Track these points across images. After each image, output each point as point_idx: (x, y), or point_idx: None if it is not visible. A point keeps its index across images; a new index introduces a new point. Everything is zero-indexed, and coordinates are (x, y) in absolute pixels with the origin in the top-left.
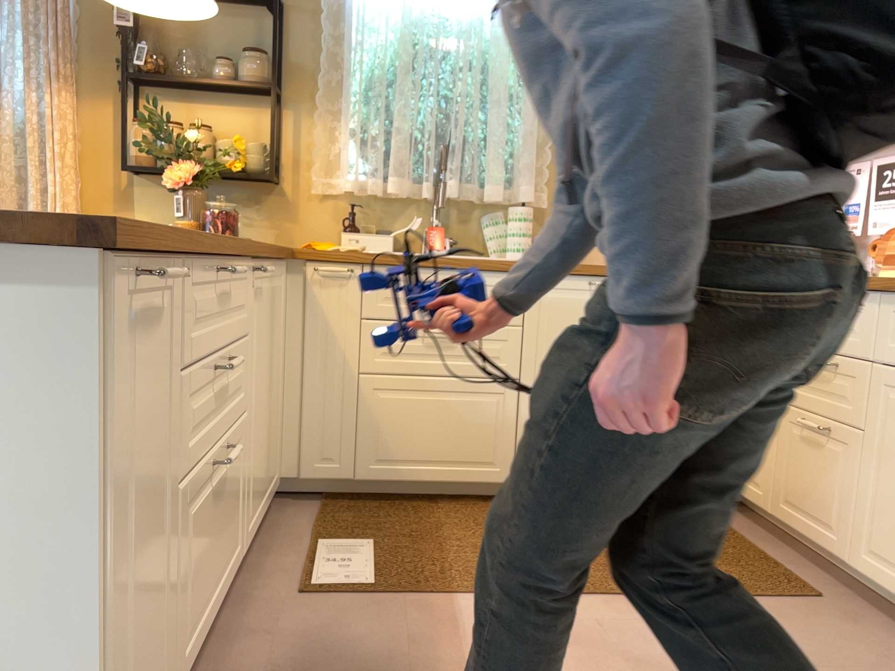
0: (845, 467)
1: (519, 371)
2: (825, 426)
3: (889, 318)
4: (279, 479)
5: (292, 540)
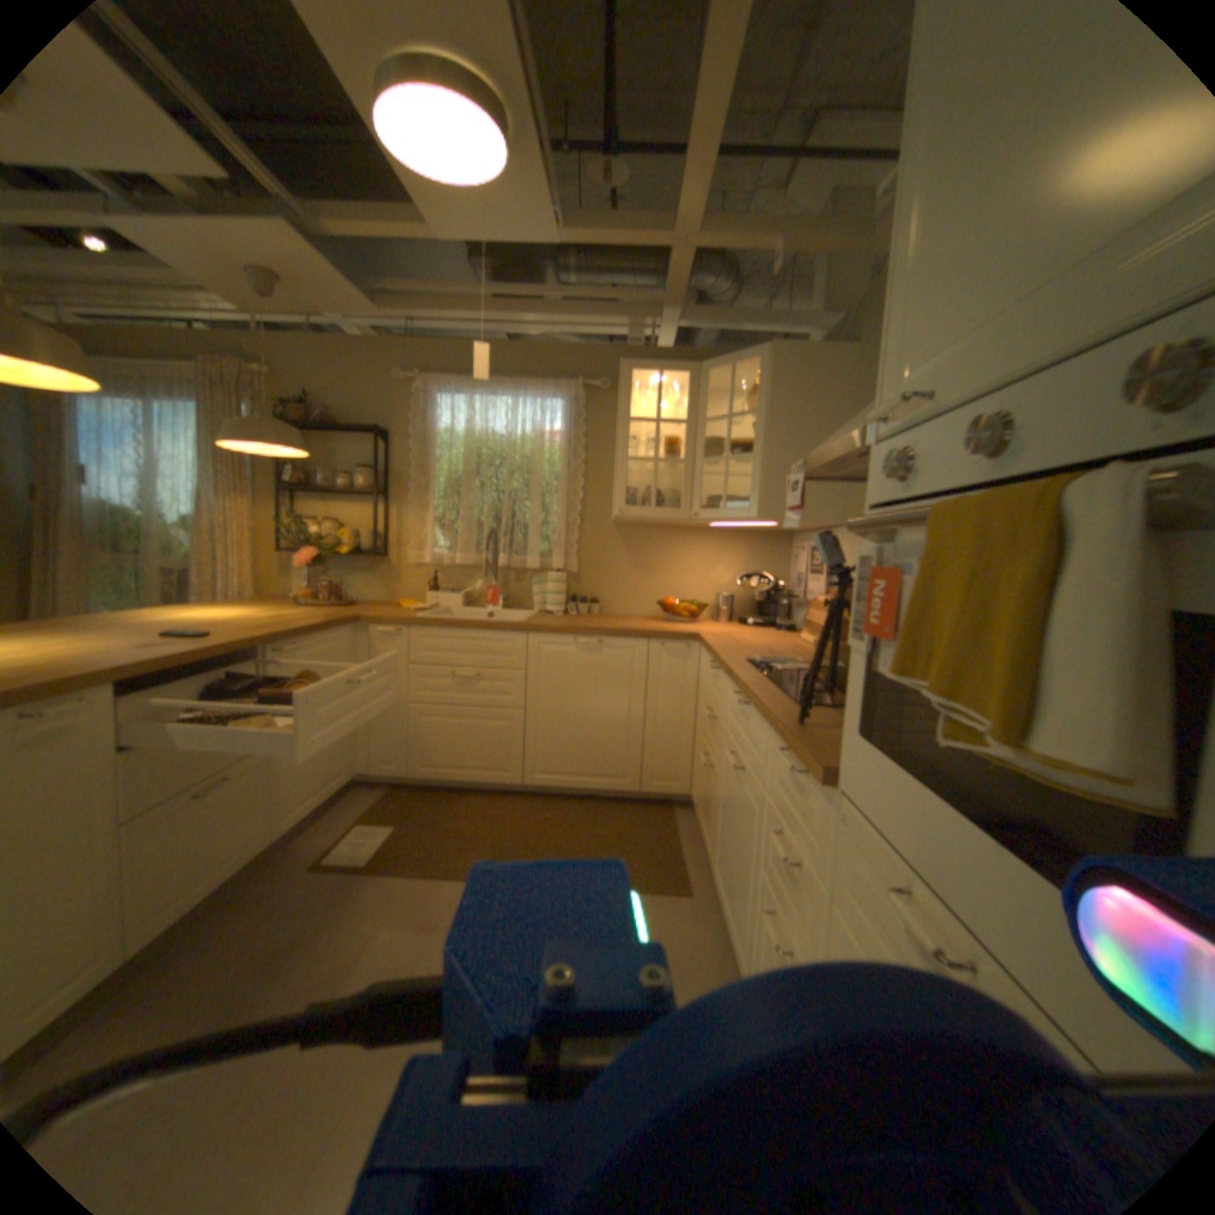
0: (713, 798)
1: (522, 703)
2: (710, 762)
3: (726, 691)
4: (353, 776)
5: (339, 825)
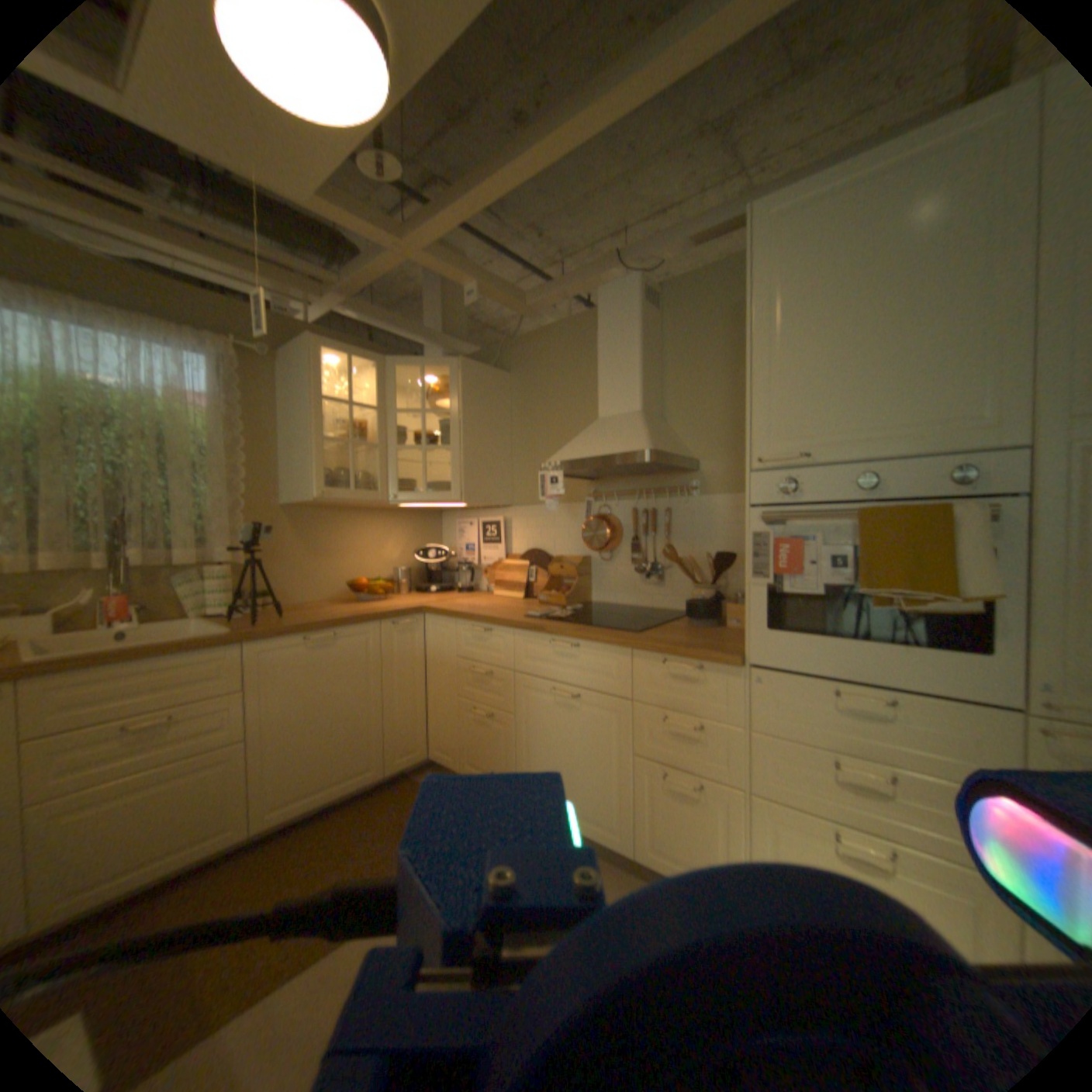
0: (504, 739)
1: (241, 736)
2: (487, 713)
3: (518, 645)
4: None
5: None
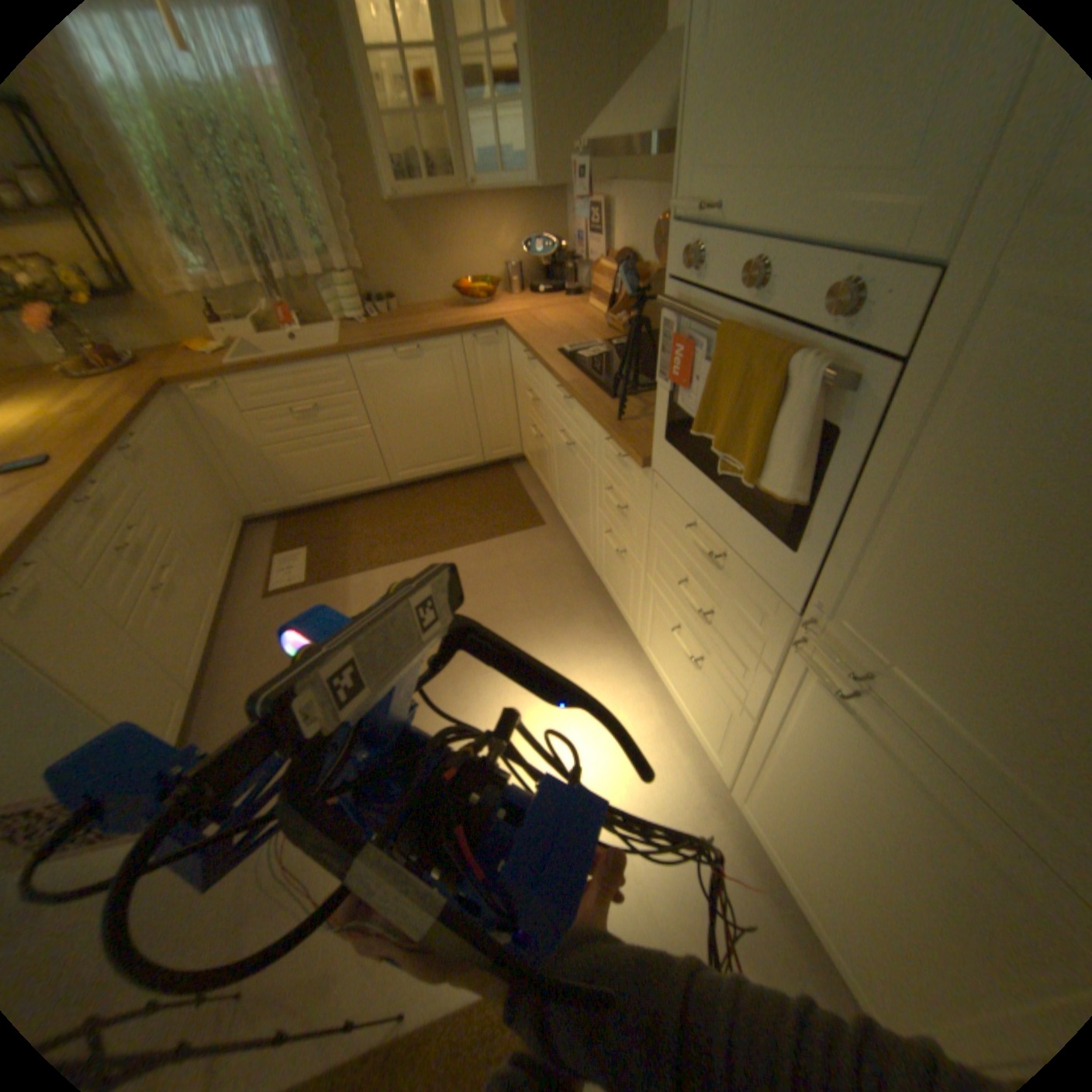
0: (547, 459)
1: (366, 421)
2: (539, 434)
3: (546, 382)
4: (241, 520)
5: (259, 560)
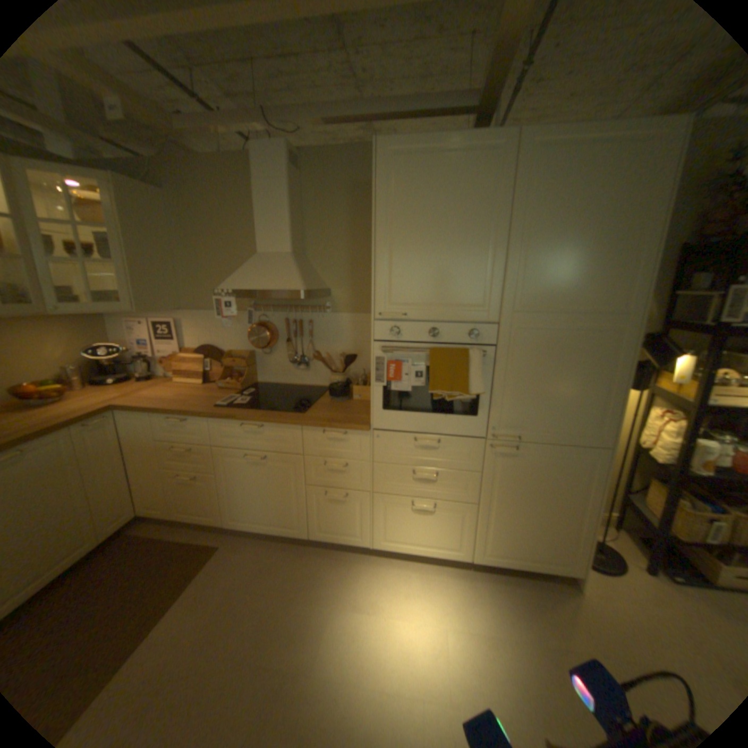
0: (208, 491)
1: None
2: (191, 476)
3: (213, 428)
4: None
5: None
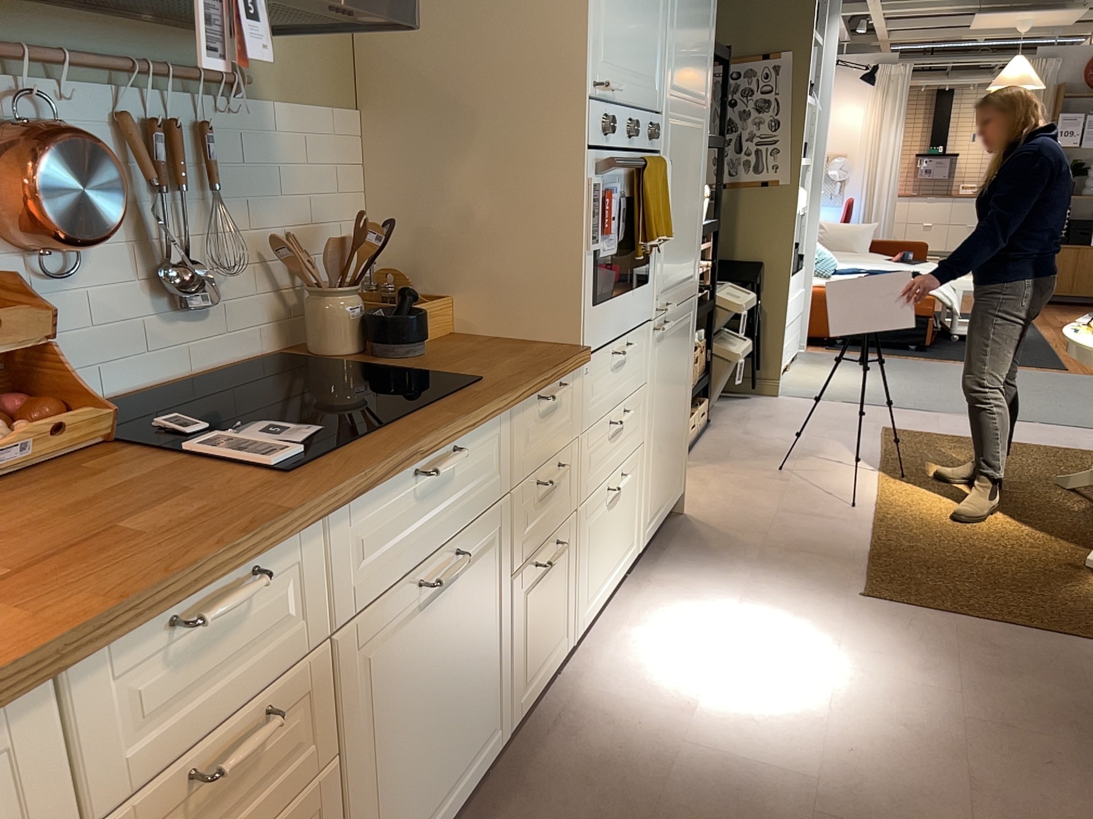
0: None
1: None
2: None
3: (343, 544)
4: None
5: None
